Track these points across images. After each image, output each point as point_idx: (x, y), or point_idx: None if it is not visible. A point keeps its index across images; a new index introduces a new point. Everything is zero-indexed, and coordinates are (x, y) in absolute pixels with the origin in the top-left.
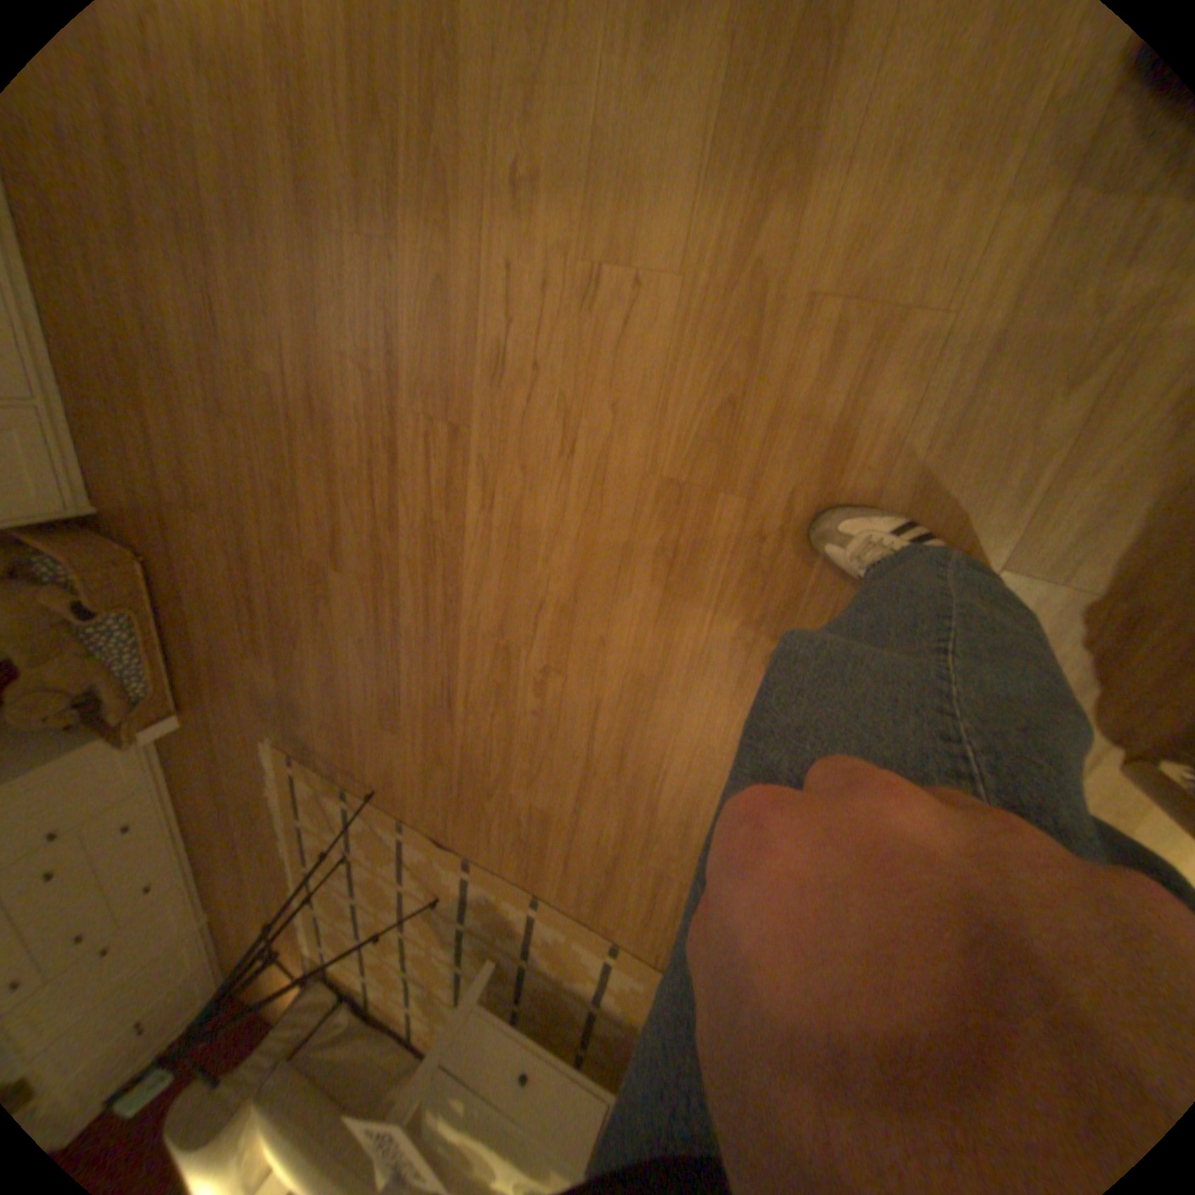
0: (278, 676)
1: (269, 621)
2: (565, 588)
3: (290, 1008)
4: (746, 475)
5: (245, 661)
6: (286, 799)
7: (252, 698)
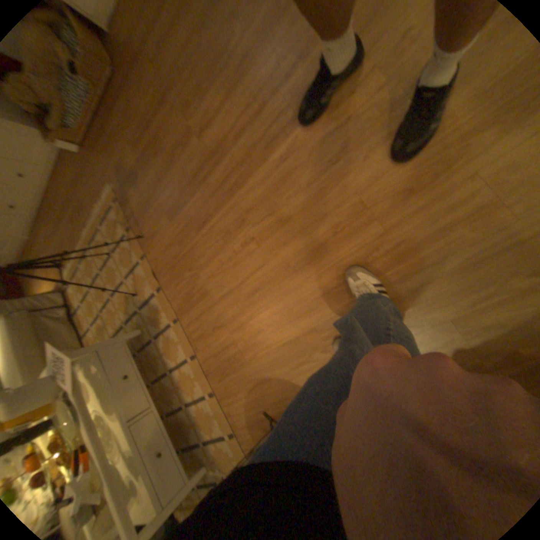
0: (139, 165)
1: (153, 140)
2: (287, 215)
3: (43, 296)
4: (392, 223)
5: (129, 148)
6: (103, 216)
7: (120, 166)
